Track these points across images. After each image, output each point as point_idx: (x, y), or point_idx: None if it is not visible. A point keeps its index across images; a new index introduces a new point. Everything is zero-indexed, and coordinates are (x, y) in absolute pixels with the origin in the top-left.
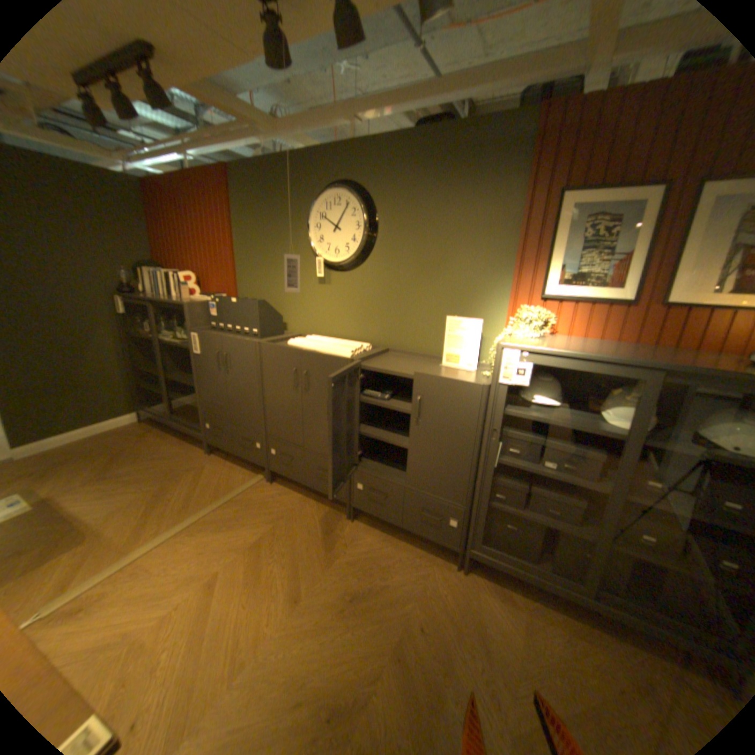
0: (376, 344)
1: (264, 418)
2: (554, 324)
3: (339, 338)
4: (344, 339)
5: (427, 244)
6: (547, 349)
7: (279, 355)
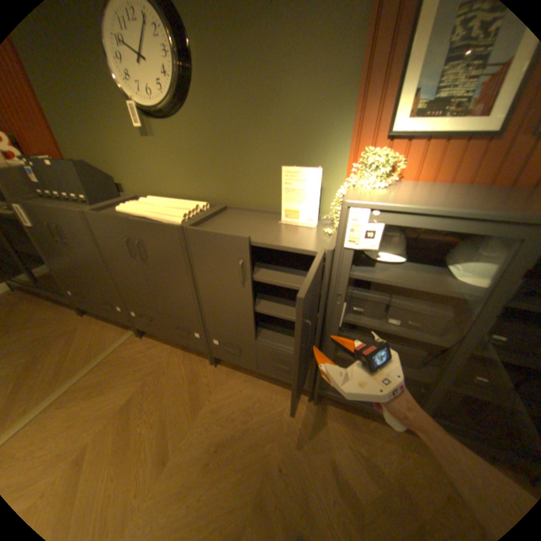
0: (214, 200)
1: (116, 285)
2: (400, 168)
3: (176, 197)
4: (182, 197)
5: (252, 72)
6: (403, 205)
7: (106, 225)
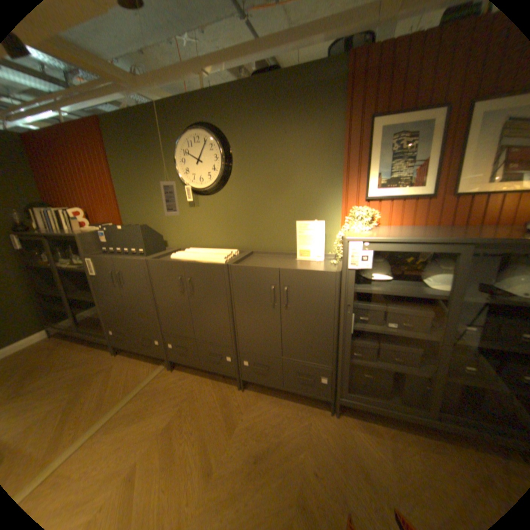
0: (242, 249)
1: (158, 321)
2: (377, 218)
3: (212, 248)
4: (216, 248)
5: (273, 167)
6: (383, 238)
7: (164, 269)
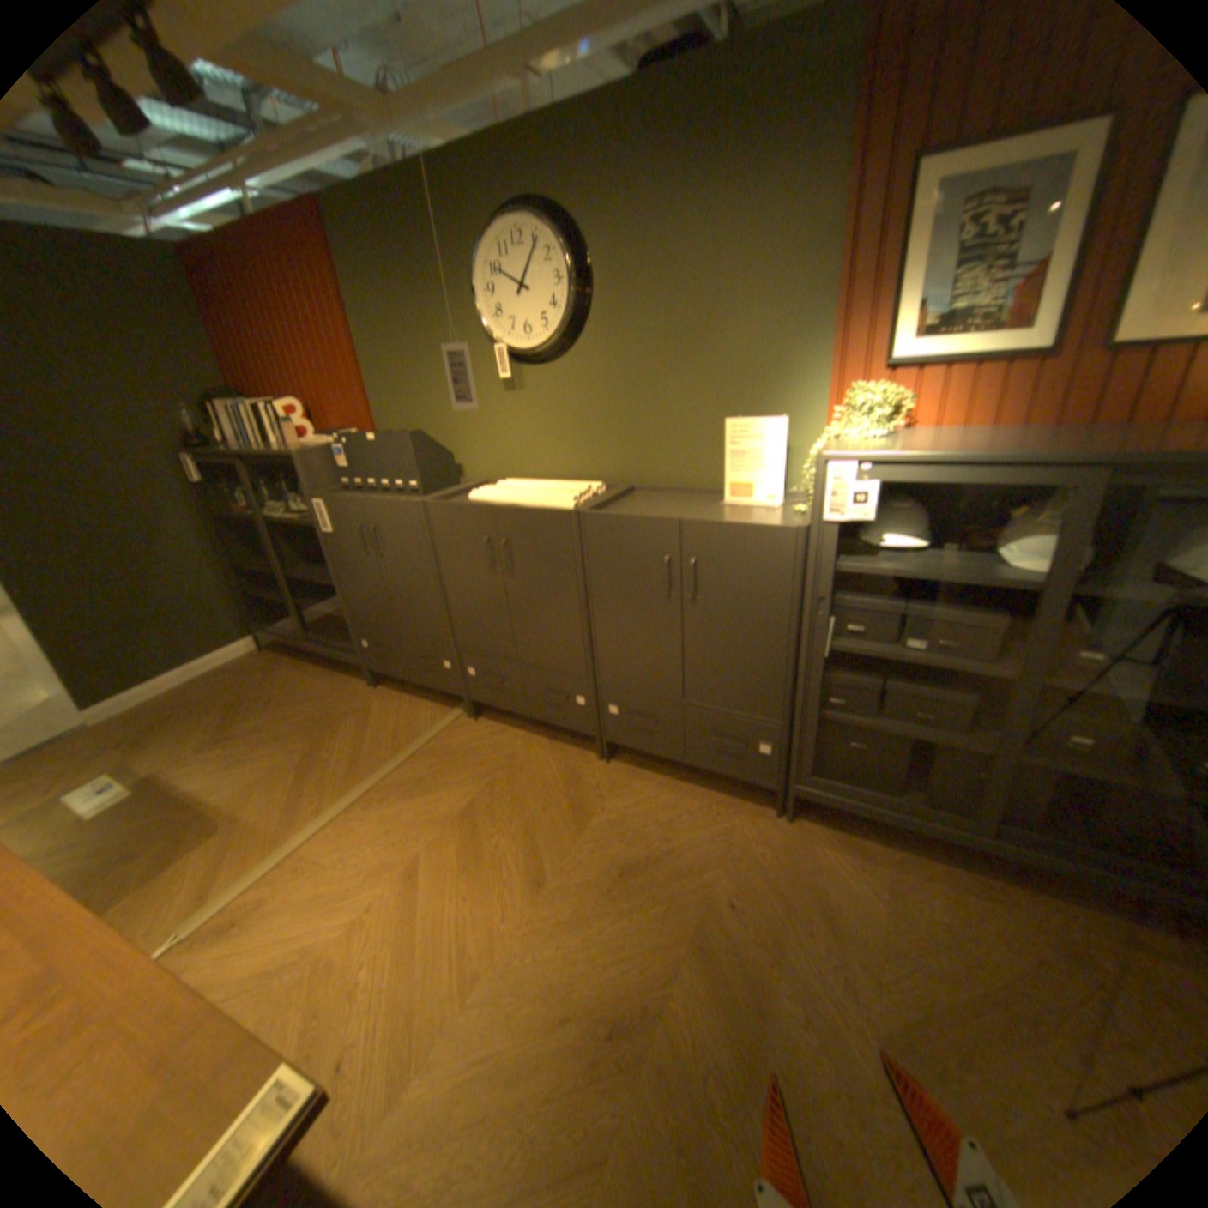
0: (613, 481)
1: (450, 622)
2: (911, 409)
3: (551, 479)
4: (560, 479)
5: (681, 295)
6: (904, 452)
7: (458, 520)
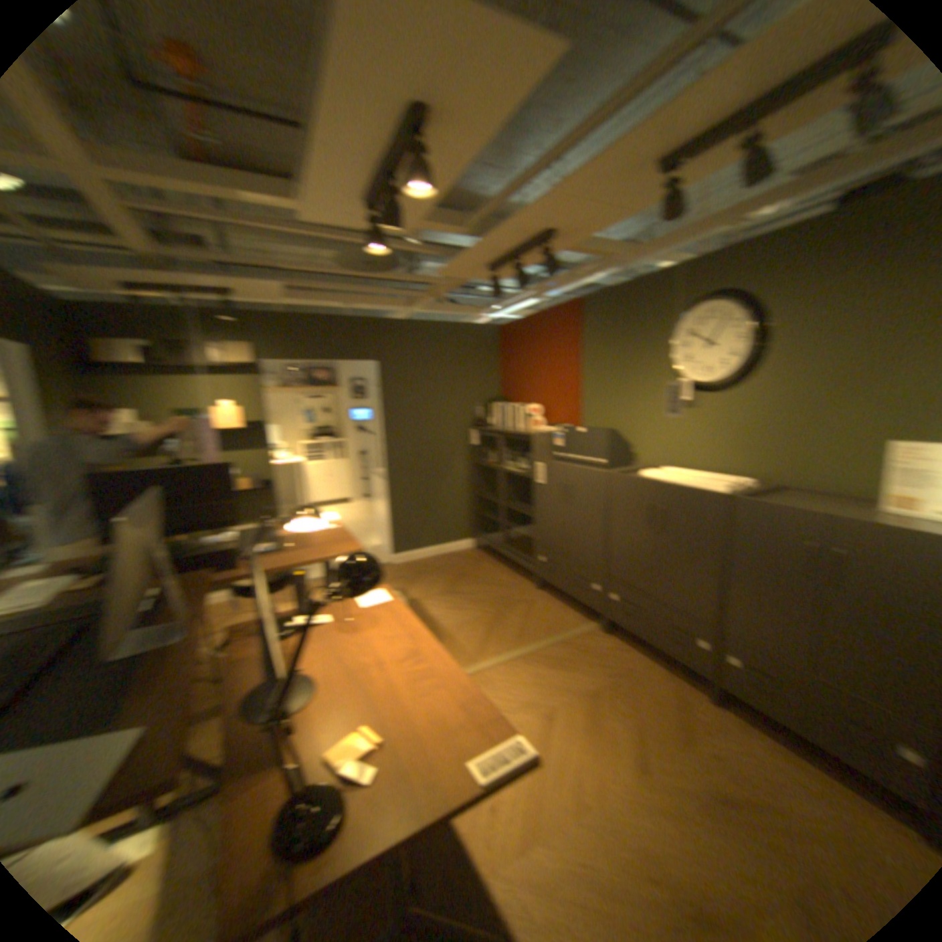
0: (765, 479)
1: (608, 558)
2: None
3: (708, 471)
4: (716, 473)
5: (856, 347)
6: None
7: (633, 488)
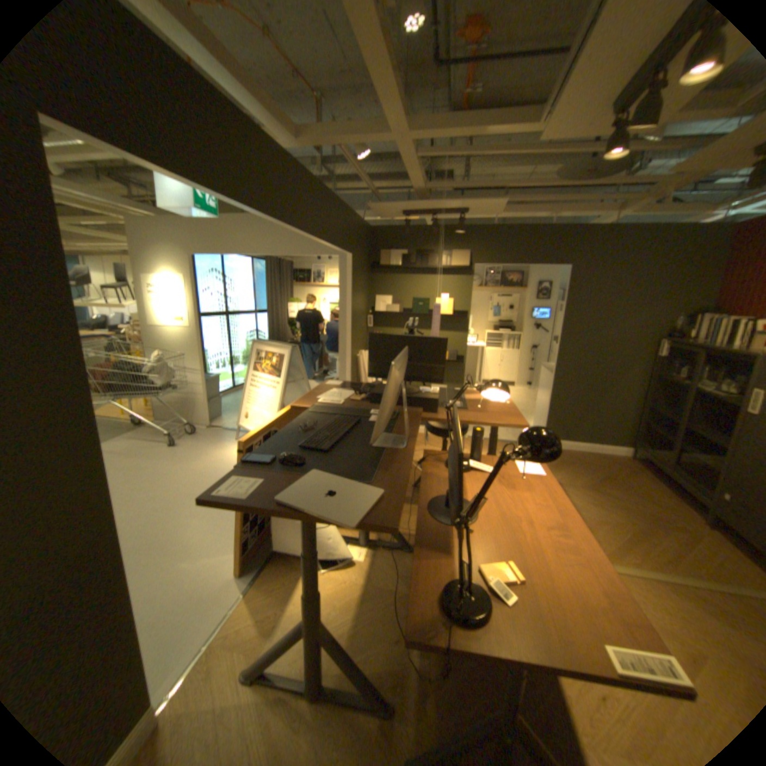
0: None
1: None
2: None
3: None
4: None
5: None
6: None
7: None
